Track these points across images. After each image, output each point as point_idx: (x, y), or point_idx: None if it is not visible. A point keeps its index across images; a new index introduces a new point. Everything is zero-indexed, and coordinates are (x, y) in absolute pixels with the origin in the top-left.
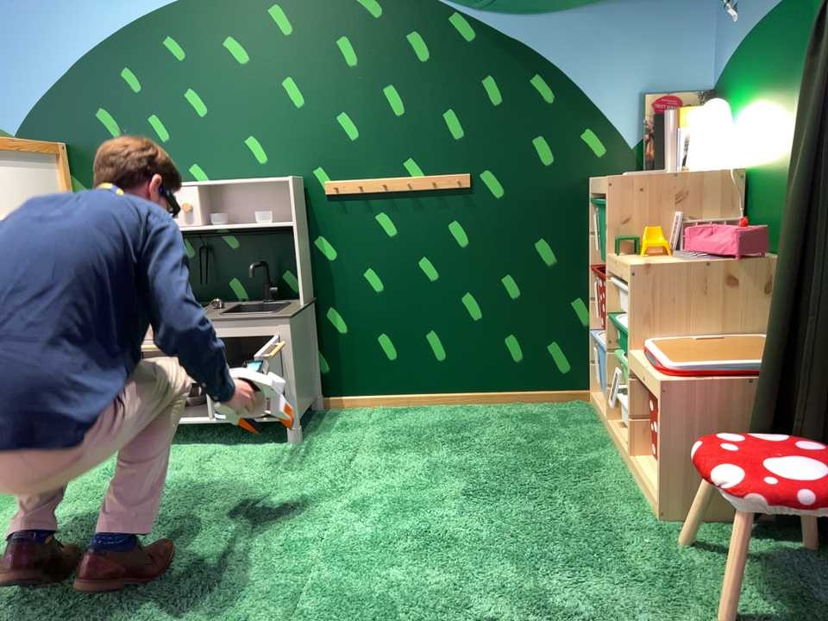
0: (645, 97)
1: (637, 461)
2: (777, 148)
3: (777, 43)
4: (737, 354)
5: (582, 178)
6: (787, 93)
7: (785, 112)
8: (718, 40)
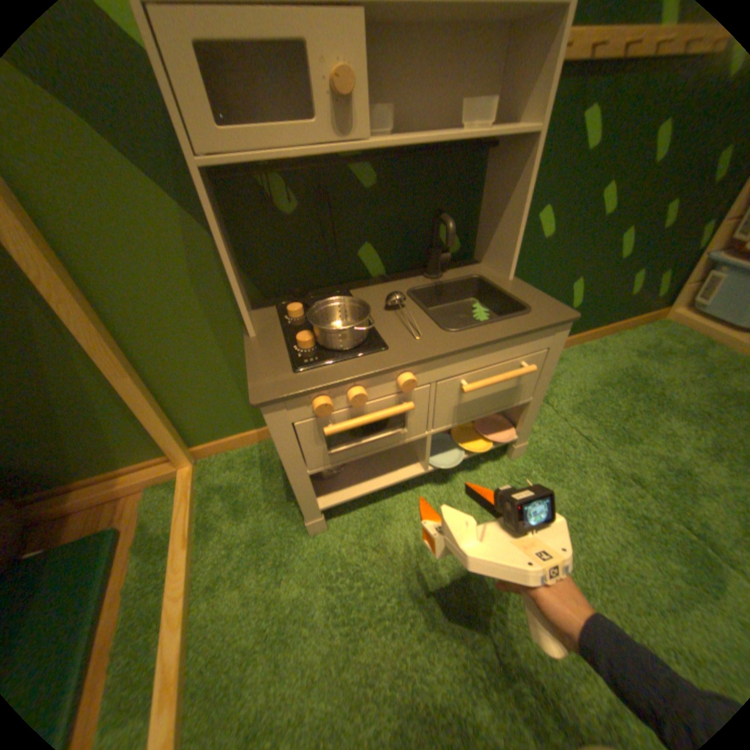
0: None
1: None
2: None
3: None
4: None
5: None
6: None
7: None
8: None
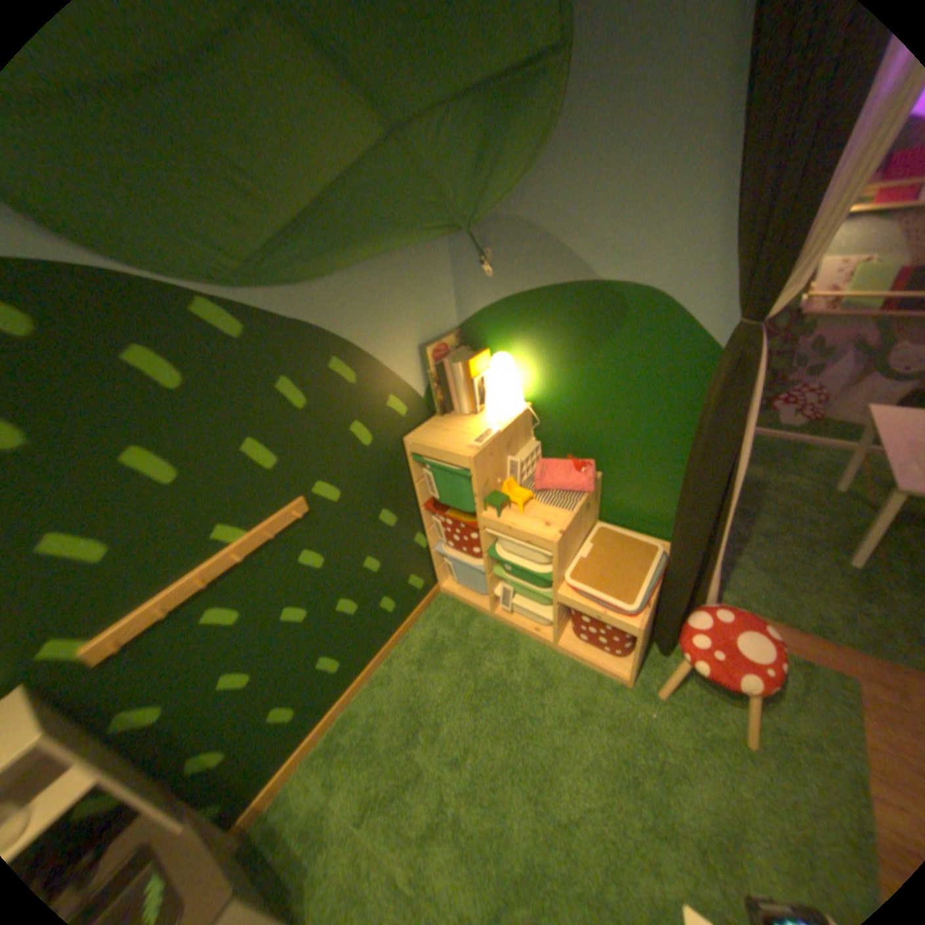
0: (428, 350)
1: (565, 645)
2: (574, 398)
3: (568, 316)
4: (627, 562)
5: (399, 441)
6: (586, 360)
7: (585, 374)
8: (463, 286)
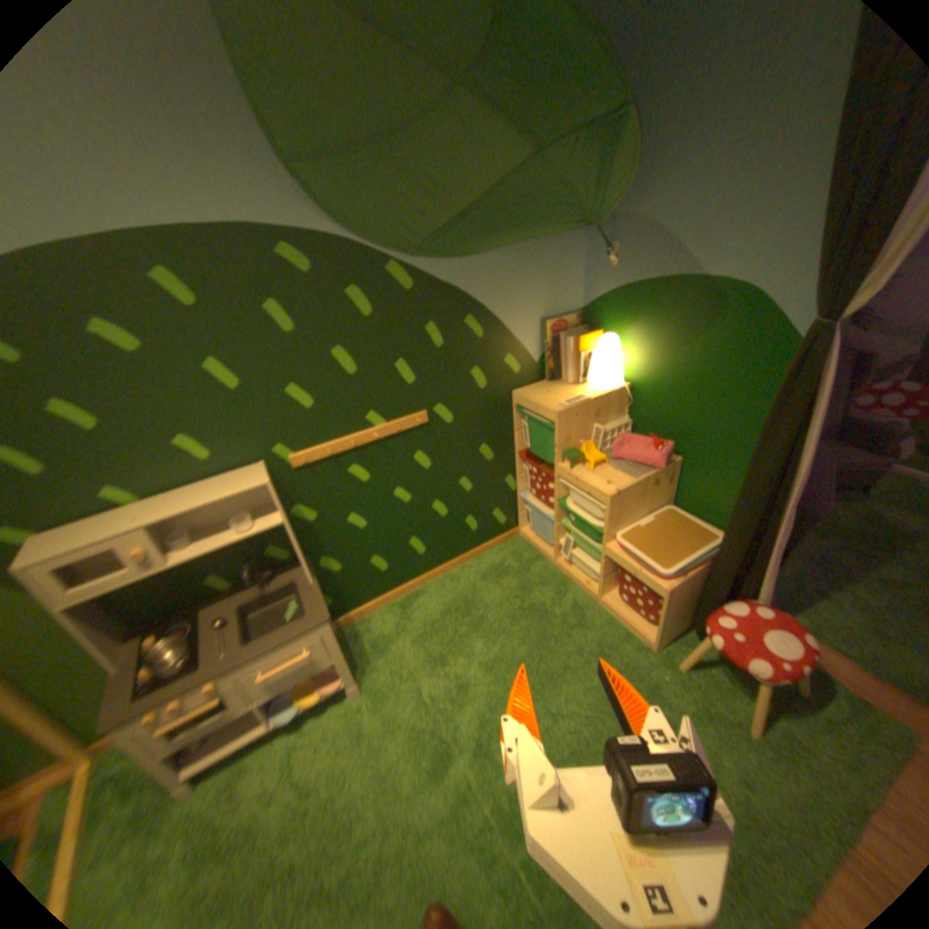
0: (547, 322)
1: (608, 602)
2: (668, 382)
3: (673, 306)
4: (681, 540)
5: (507, 392)
6: (683, 348)
7: (681, 360)
8: (592, 273)
